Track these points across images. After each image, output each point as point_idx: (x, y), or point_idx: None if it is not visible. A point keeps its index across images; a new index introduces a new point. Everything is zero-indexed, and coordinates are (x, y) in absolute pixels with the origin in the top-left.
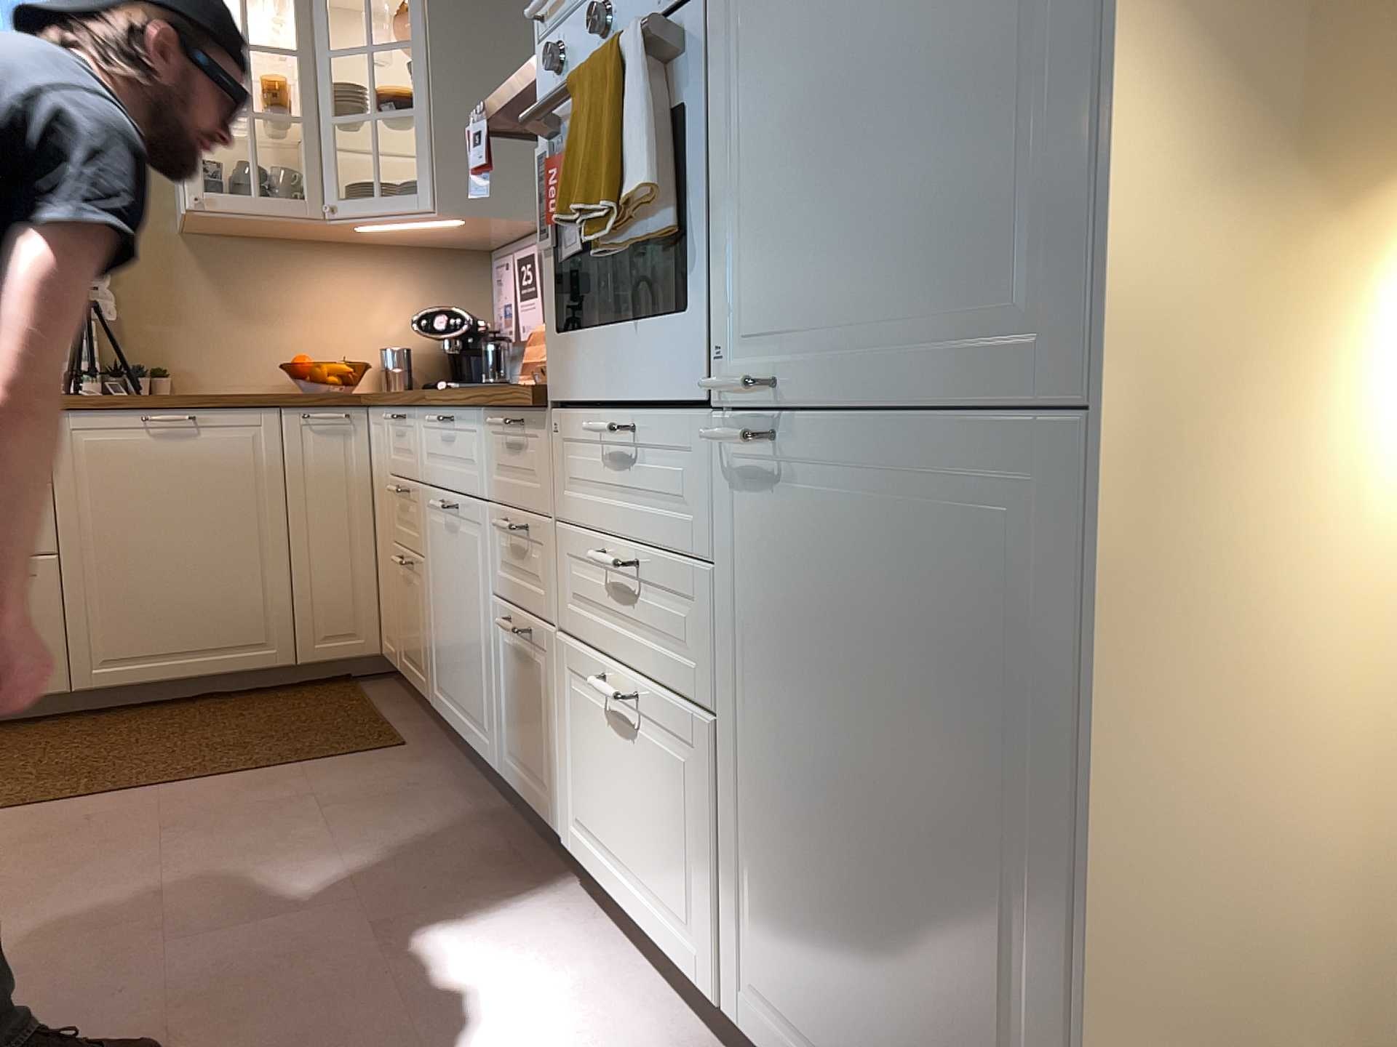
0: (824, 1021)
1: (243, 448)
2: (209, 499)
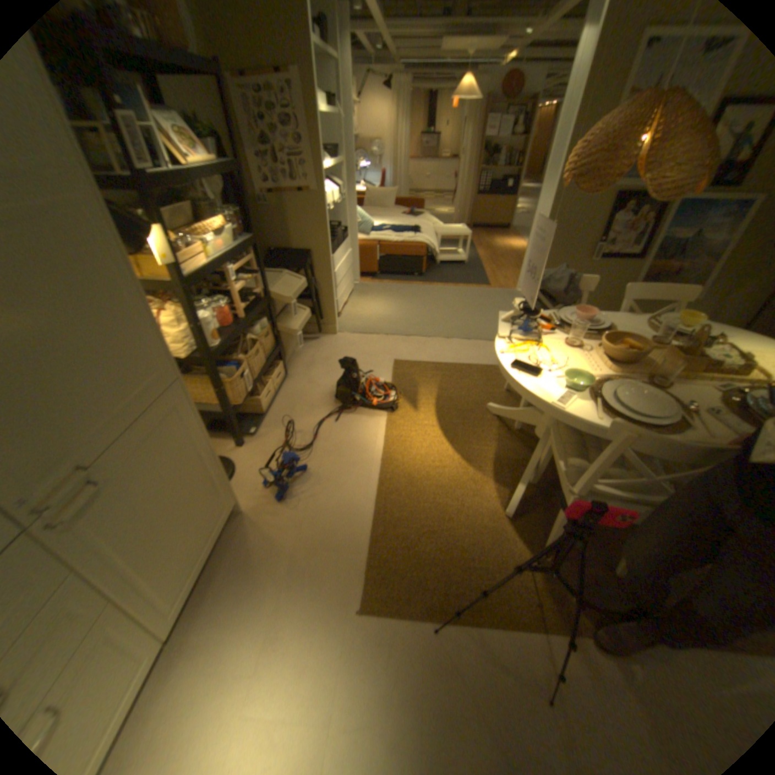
0: (187, 567)
1: None
2: None
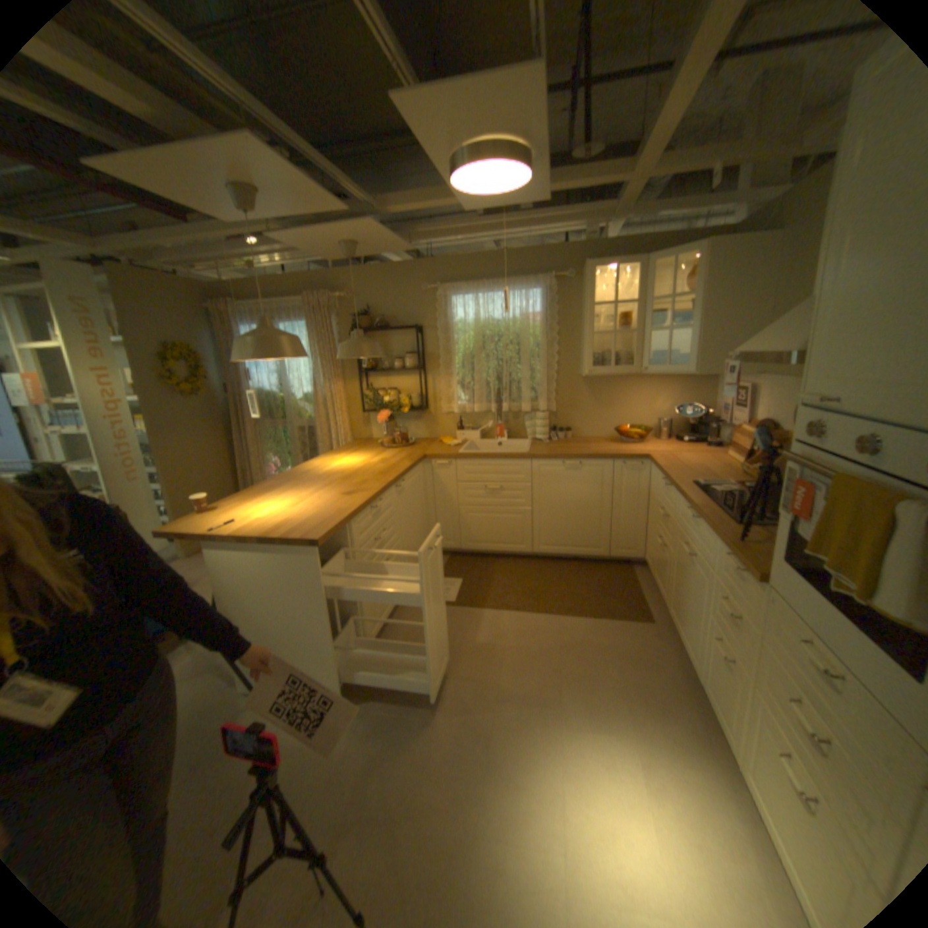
0: None
1: (597, 475)
2: (583, 493)
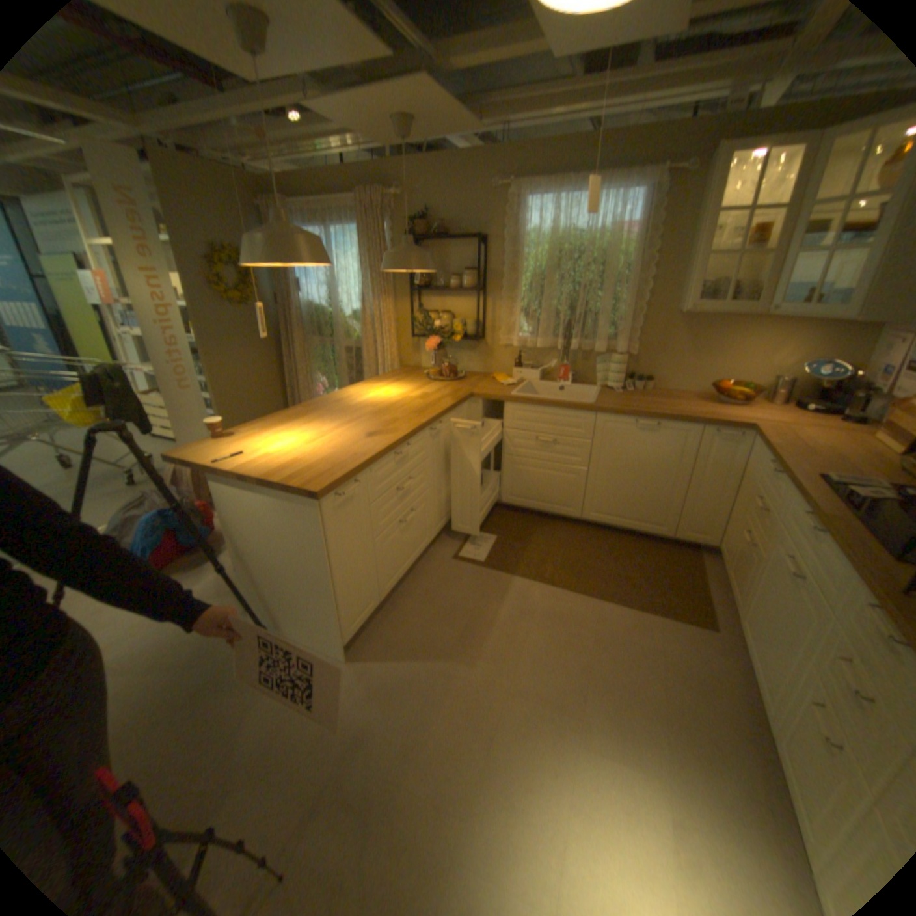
0: None
1: (679, 441)
2: (655, 460)
